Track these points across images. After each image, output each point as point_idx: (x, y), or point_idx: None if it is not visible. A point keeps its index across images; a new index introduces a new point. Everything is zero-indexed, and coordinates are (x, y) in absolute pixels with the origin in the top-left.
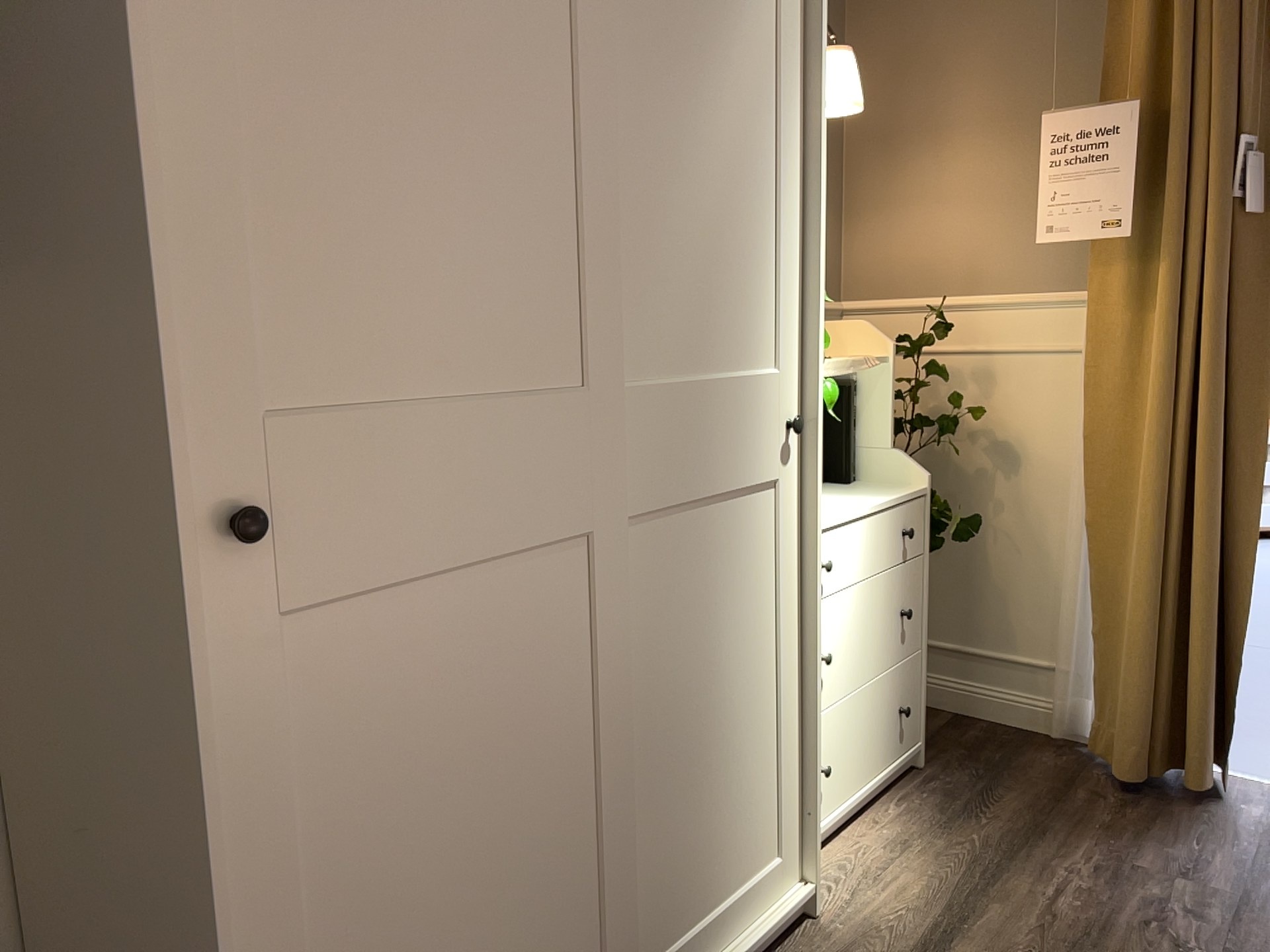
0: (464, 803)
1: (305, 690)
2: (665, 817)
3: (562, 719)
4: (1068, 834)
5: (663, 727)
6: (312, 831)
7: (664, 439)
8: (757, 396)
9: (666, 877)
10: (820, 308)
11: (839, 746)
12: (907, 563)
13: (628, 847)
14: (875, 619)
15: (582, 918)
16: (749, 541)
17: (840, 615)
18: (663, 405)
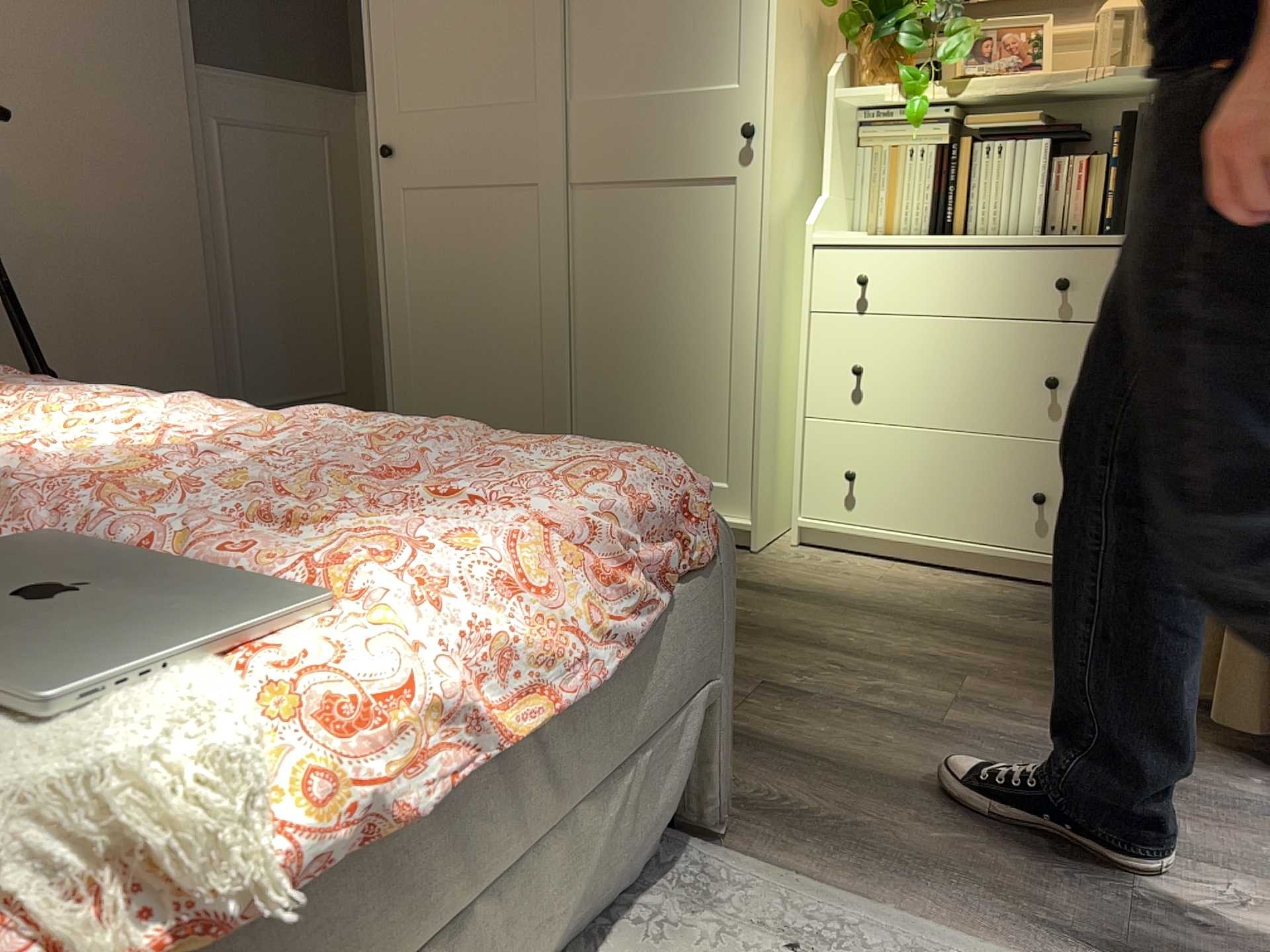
0: (470, 299)
1: (412, 223)
2: (608, 383)
3: (520, 282)
4: (1011, 657)
5: (608, 324)
6: (414, 278)
7: (606, 137)
8: (705, 109)
9: (608, 421)
10: (774, 29)
11: (888, 468)
12: (1067, 324)
13: (572, 380)
14: (975, 366)
15: (531, 394)
16: (698, 223)
17: (897, 338)
18: (606, 116)
